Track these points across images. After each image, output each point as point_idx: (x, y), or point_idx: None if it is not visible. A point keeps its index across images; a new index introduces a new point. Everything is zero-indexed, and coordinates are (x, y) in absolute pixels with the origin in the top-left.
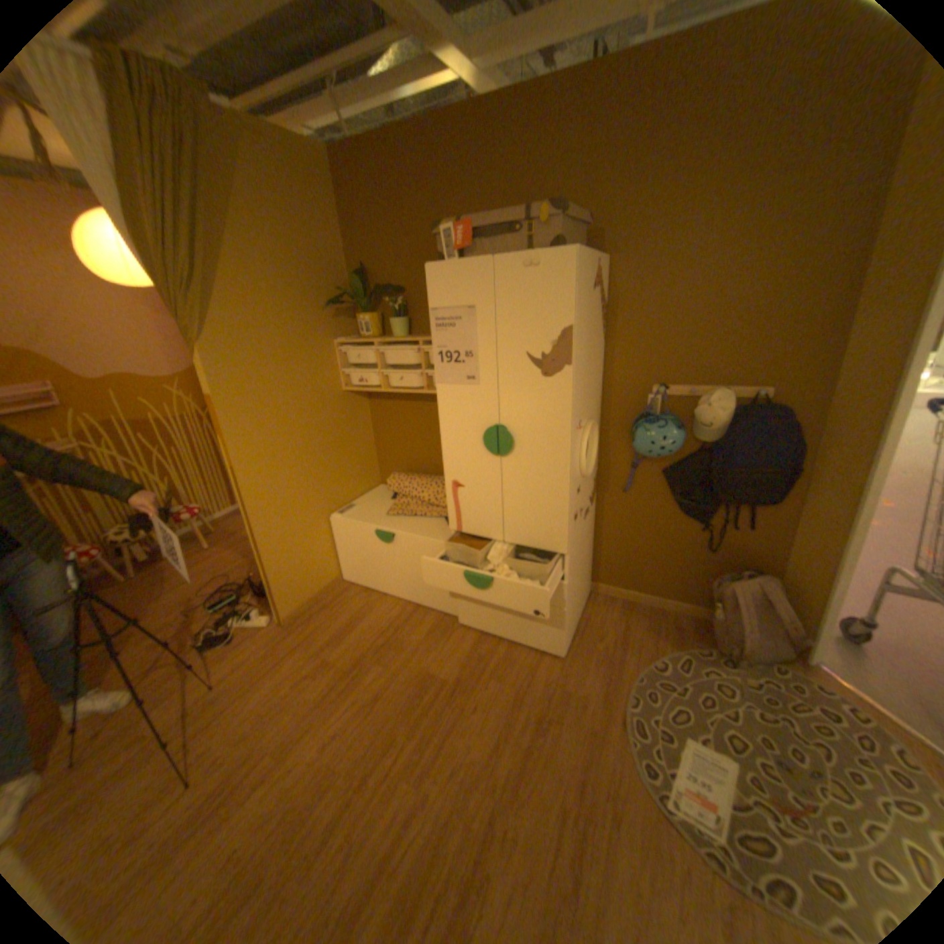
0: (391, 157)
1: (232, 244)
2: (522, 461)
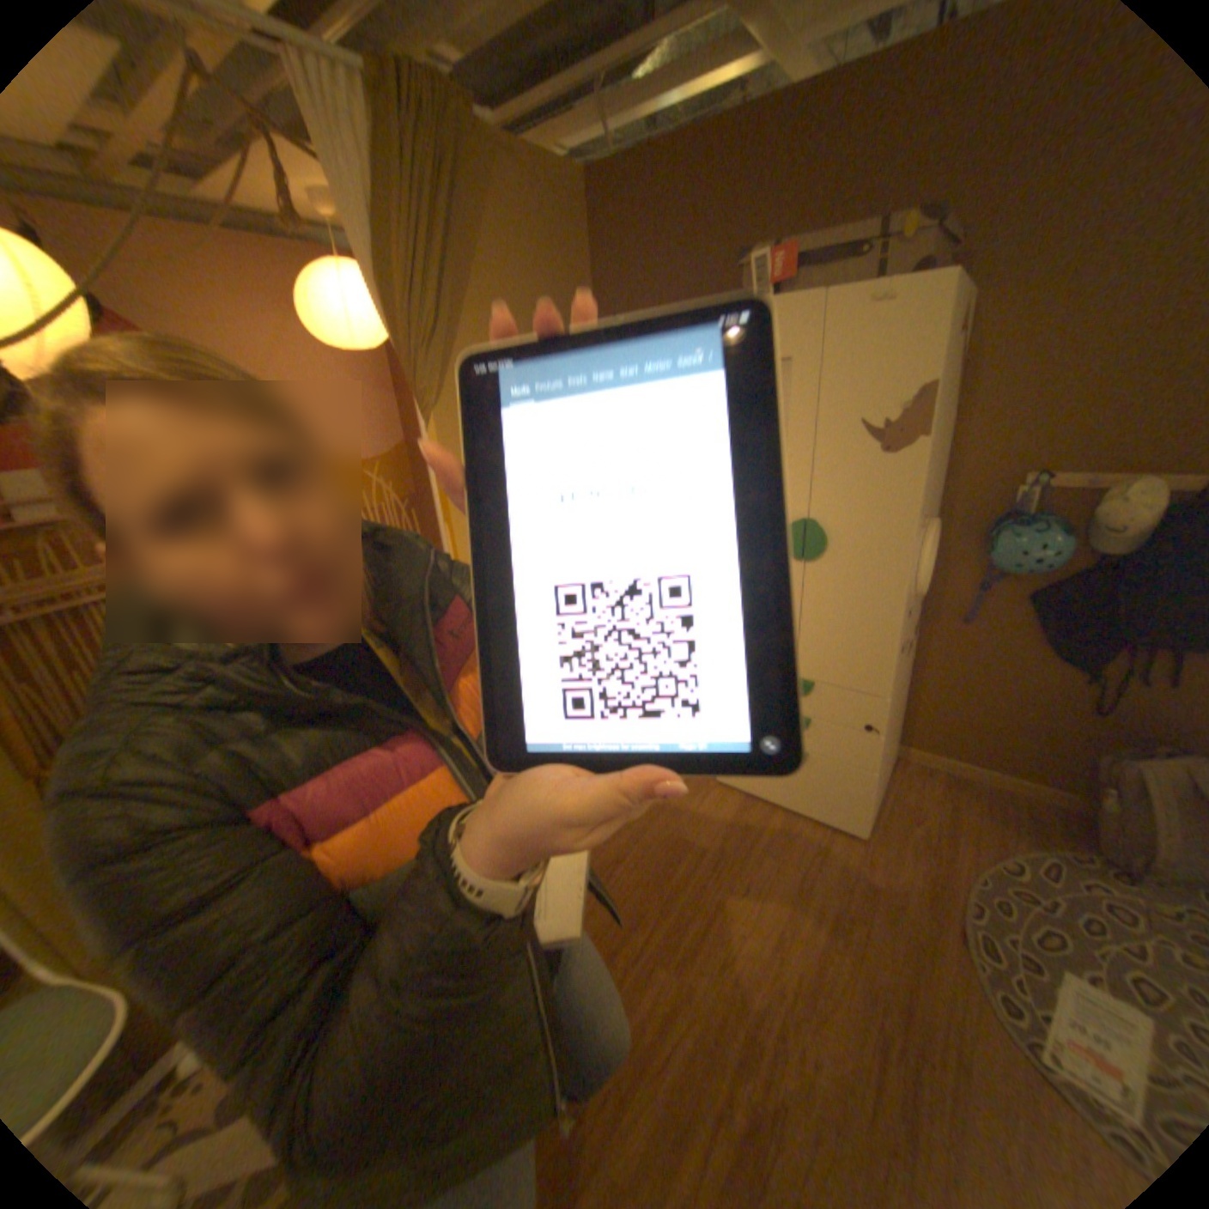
0: (668, 175)
1: (476, 292)
2: (836, 569)
